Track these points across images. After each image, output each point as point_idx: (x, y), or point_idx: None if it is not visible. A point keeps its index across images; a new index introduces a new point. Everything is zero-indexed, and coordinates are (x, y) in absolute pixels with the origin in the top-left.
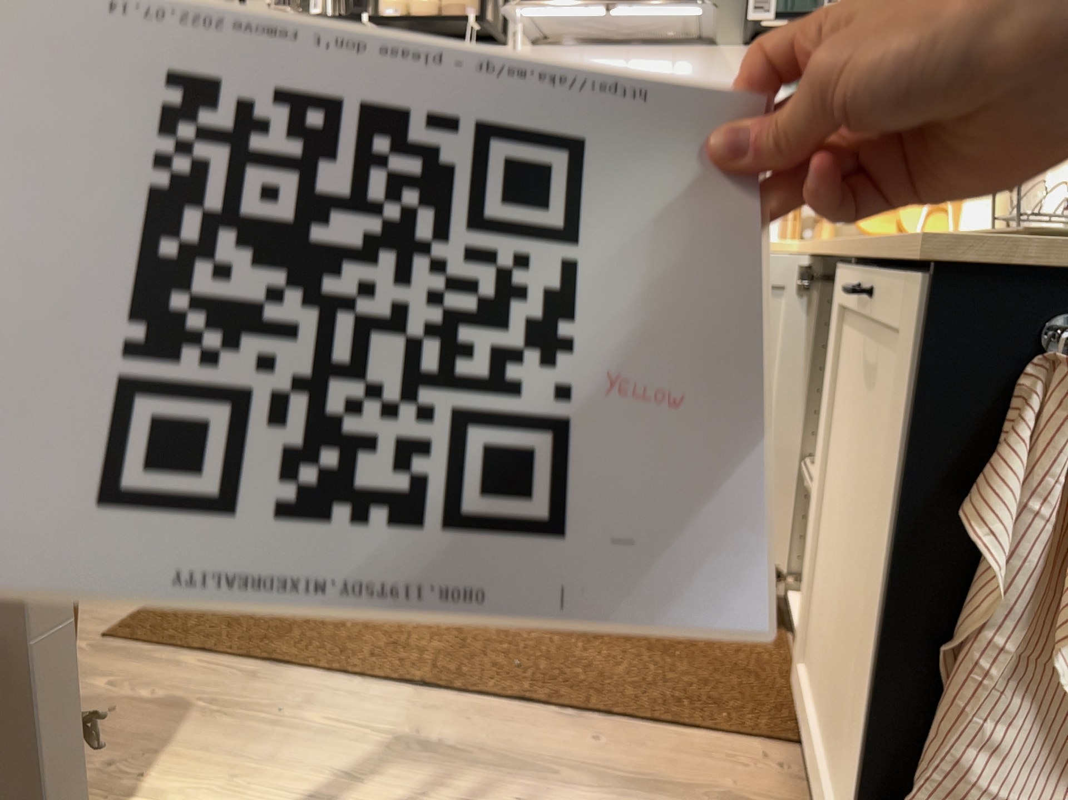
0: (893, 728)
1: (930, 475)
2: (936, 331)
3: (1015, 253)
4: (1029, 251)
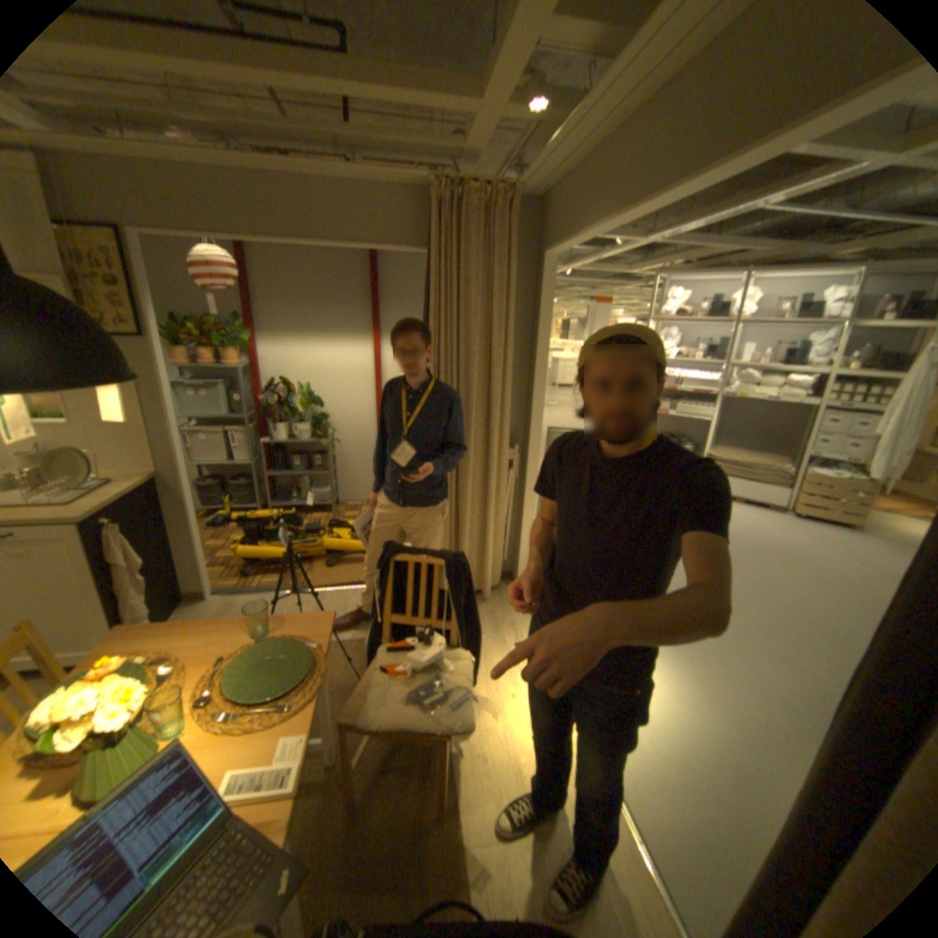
0: (107, 612)
1: (90, 559)
2: (74, 532)
3: (87, 511)
4: (84, 508)
